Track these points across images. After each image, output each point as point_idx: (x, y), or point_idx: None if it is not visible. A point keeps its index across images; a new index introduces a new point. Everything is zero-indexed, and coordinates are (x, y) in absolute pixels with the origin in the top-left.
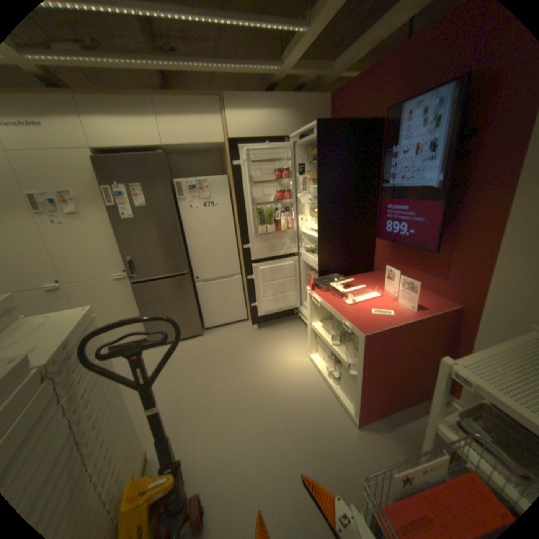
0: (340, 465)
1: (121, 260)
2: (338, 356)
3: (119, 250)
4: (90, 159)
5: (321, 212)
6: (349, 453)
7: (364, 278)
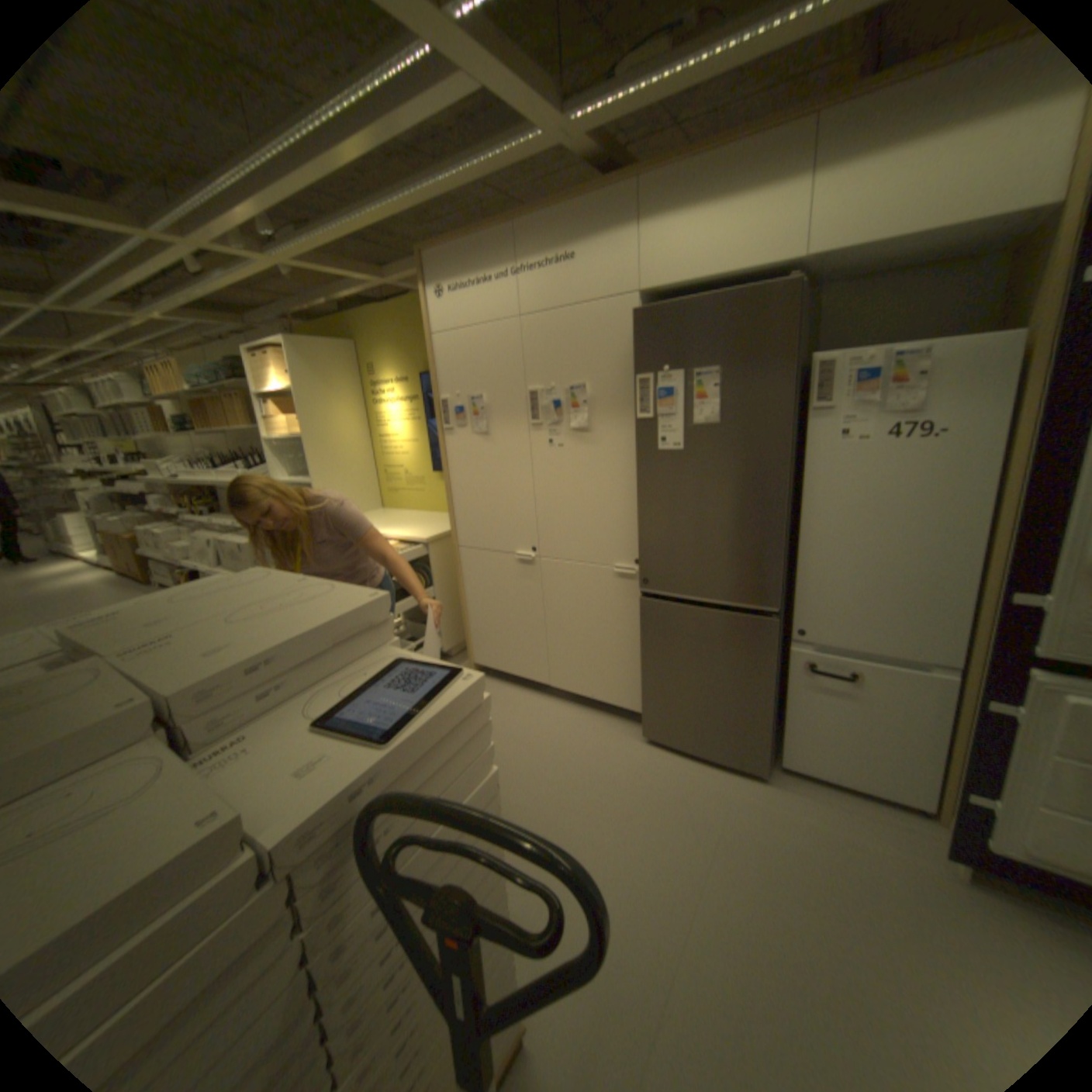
0: None
1: (637, 538)
2: None
3: (638, 517)
4: (634, 316)
5: None
6: None
7: None
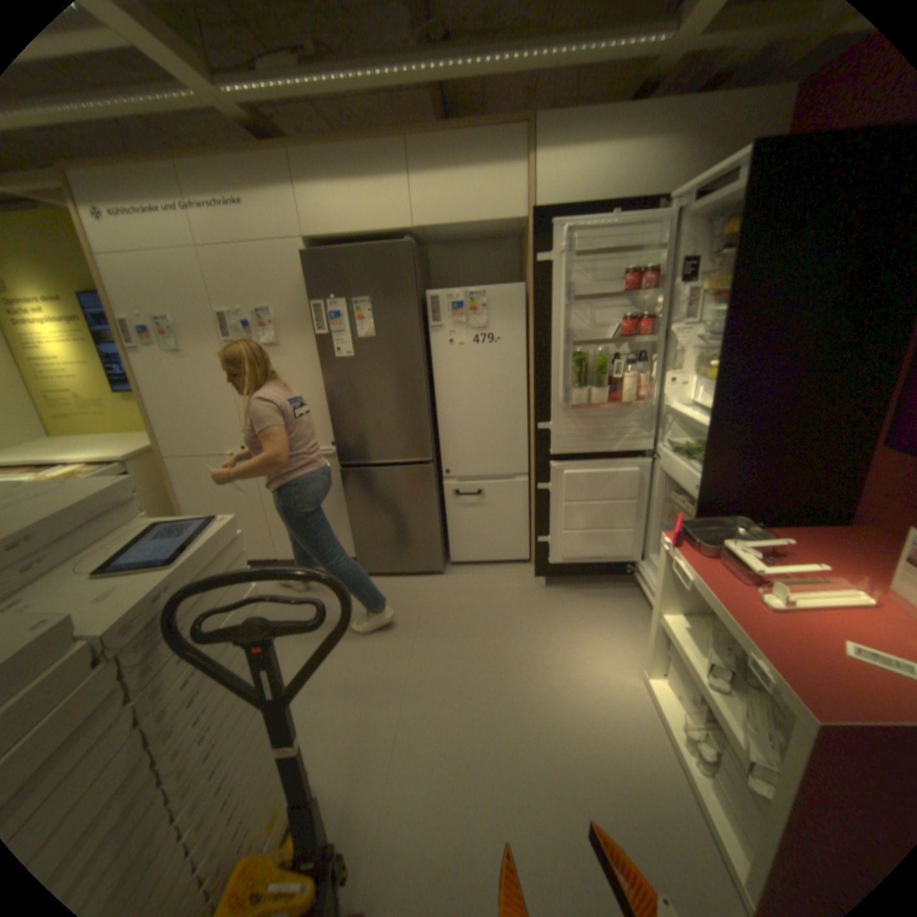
0: None
1: (330, 426)
2: (723, 720)
3: (329, 410)
4: (301, 257)
5: (728, 369)
6: None
7: (825, 541)
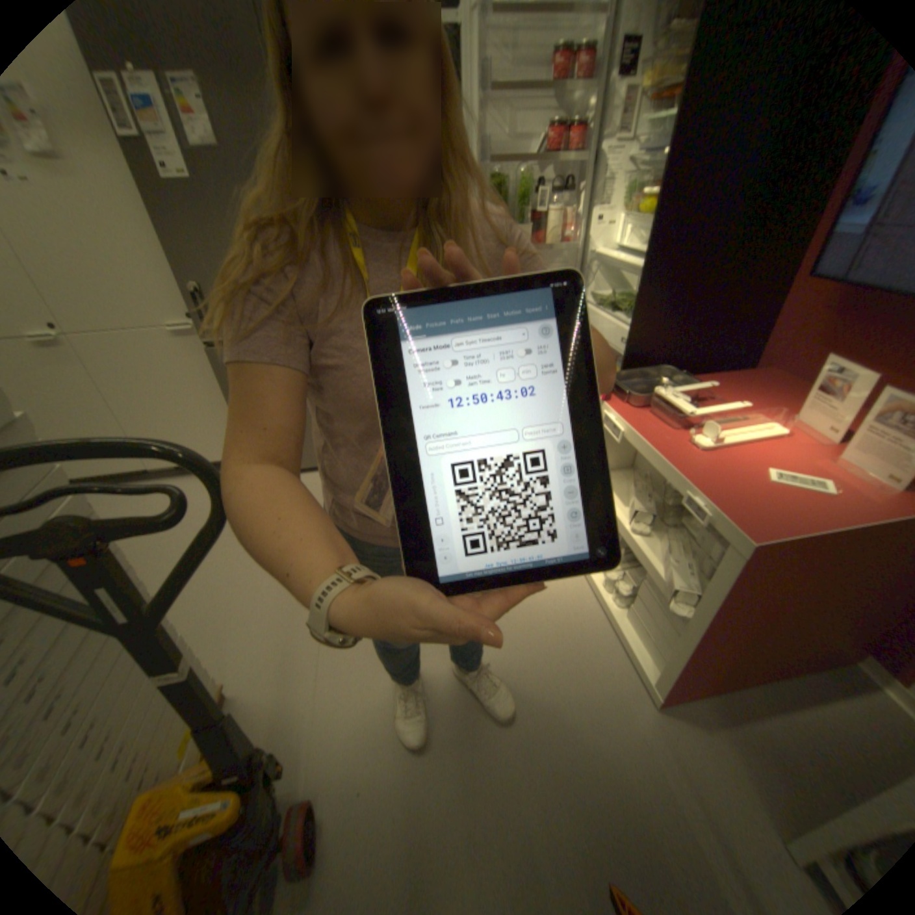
0: (612, 783)
1: (179, 289)
2: (643, 558)
3: (171, 266)
4: None
5: (671, 185)
6: (634, 759)
7: (738, 383)
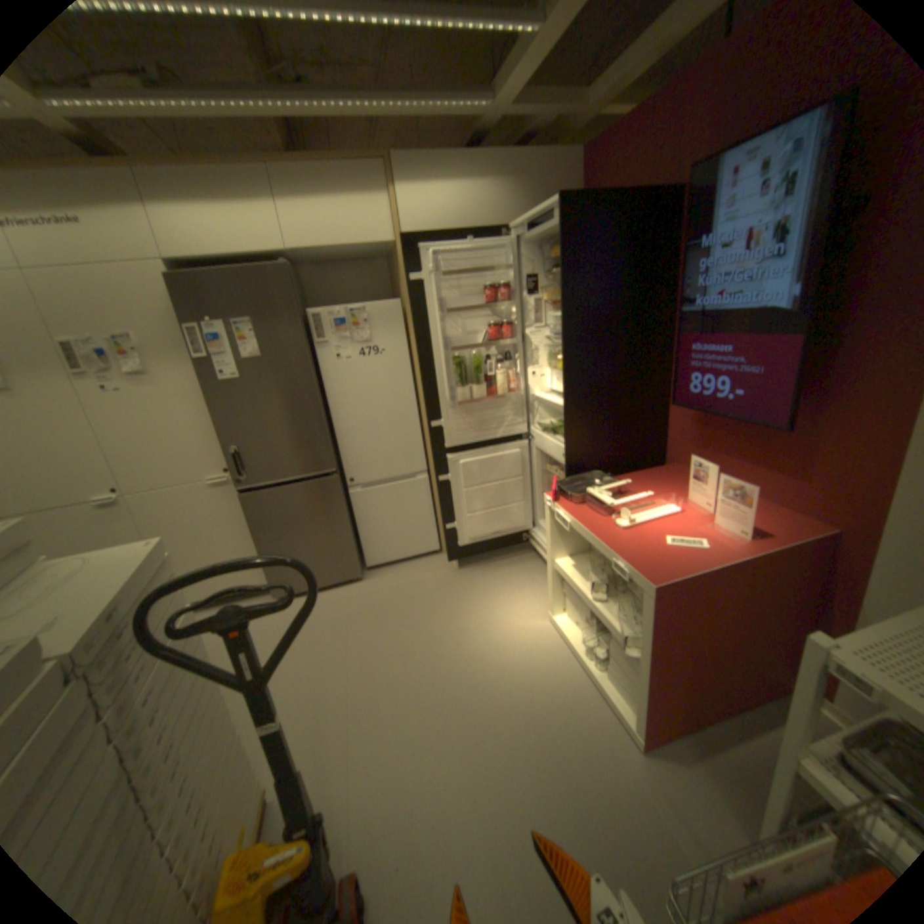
0: (612, 823)
1: (220, 452)
2: (605, 620)
3: (217, 435)
4: (164, 279)
5: (569, 360)
6: (628, 800)
7: (650, 479)
